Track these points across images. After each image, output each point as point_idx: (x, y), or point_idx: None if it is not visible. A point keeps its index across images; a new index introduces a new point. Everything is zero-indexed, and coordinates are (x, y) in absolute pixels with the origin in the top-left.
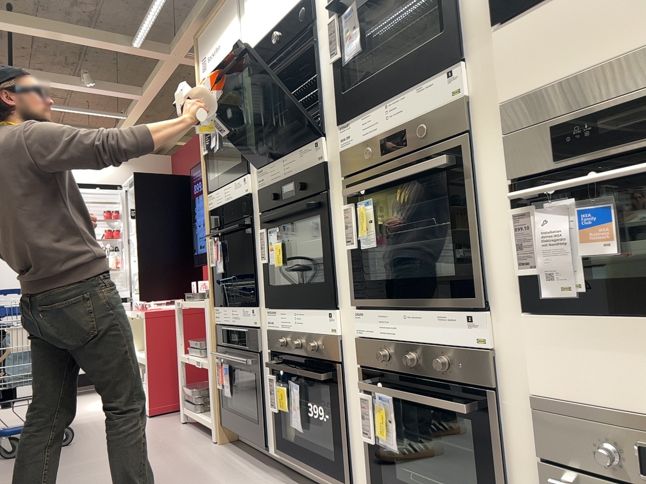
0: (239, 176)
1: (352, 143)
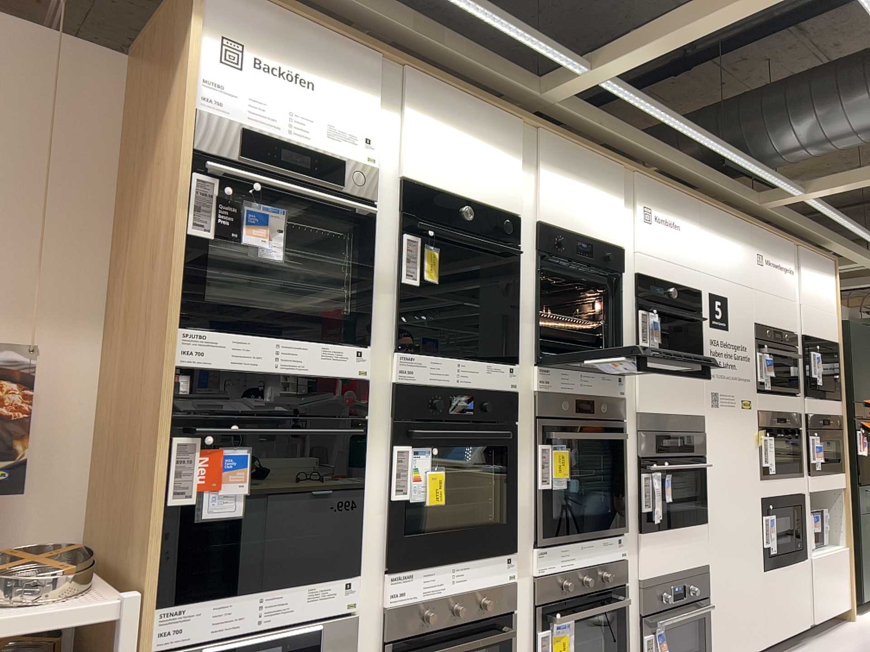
0: (349, 342)
1: (546, 387)
